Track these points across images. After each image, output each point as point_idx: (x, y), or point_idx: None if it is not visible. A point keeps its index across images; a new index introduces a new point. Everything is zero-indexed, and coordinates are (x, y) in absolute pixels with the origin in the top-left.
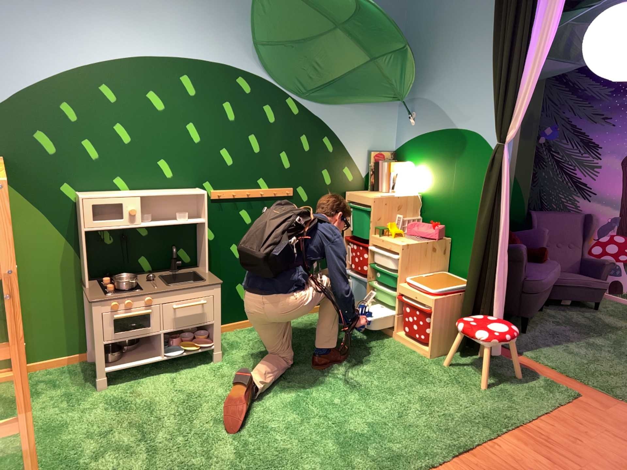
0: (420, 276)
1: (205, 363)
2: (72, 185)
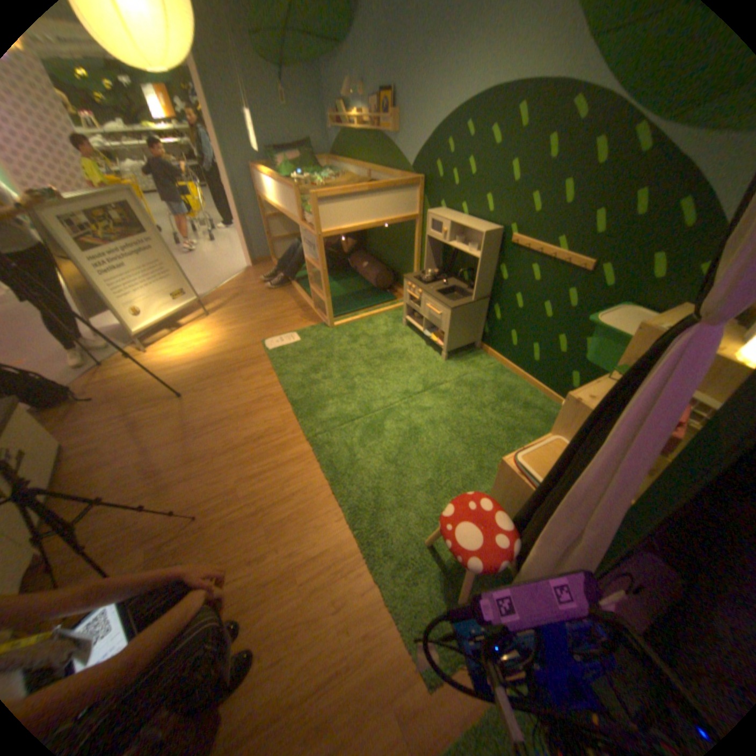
0: None
1: (436, 355)
2: (442, 202)
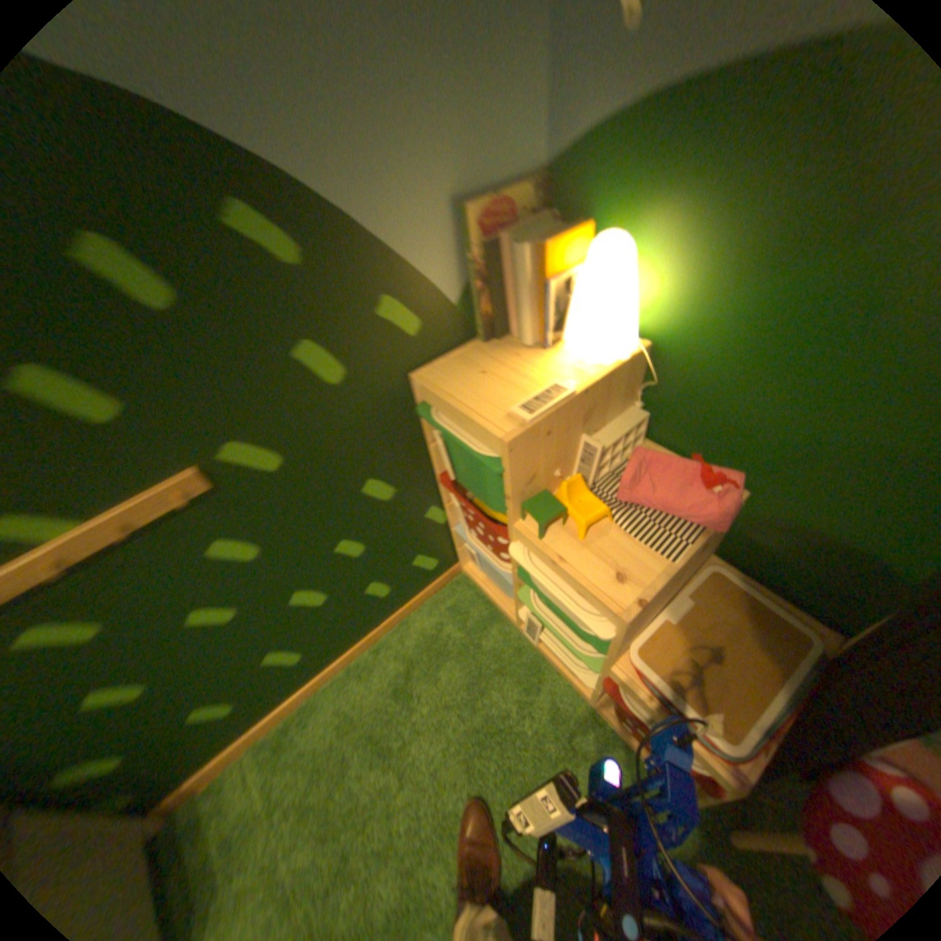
0: (671, 627)
1: None
2: None
